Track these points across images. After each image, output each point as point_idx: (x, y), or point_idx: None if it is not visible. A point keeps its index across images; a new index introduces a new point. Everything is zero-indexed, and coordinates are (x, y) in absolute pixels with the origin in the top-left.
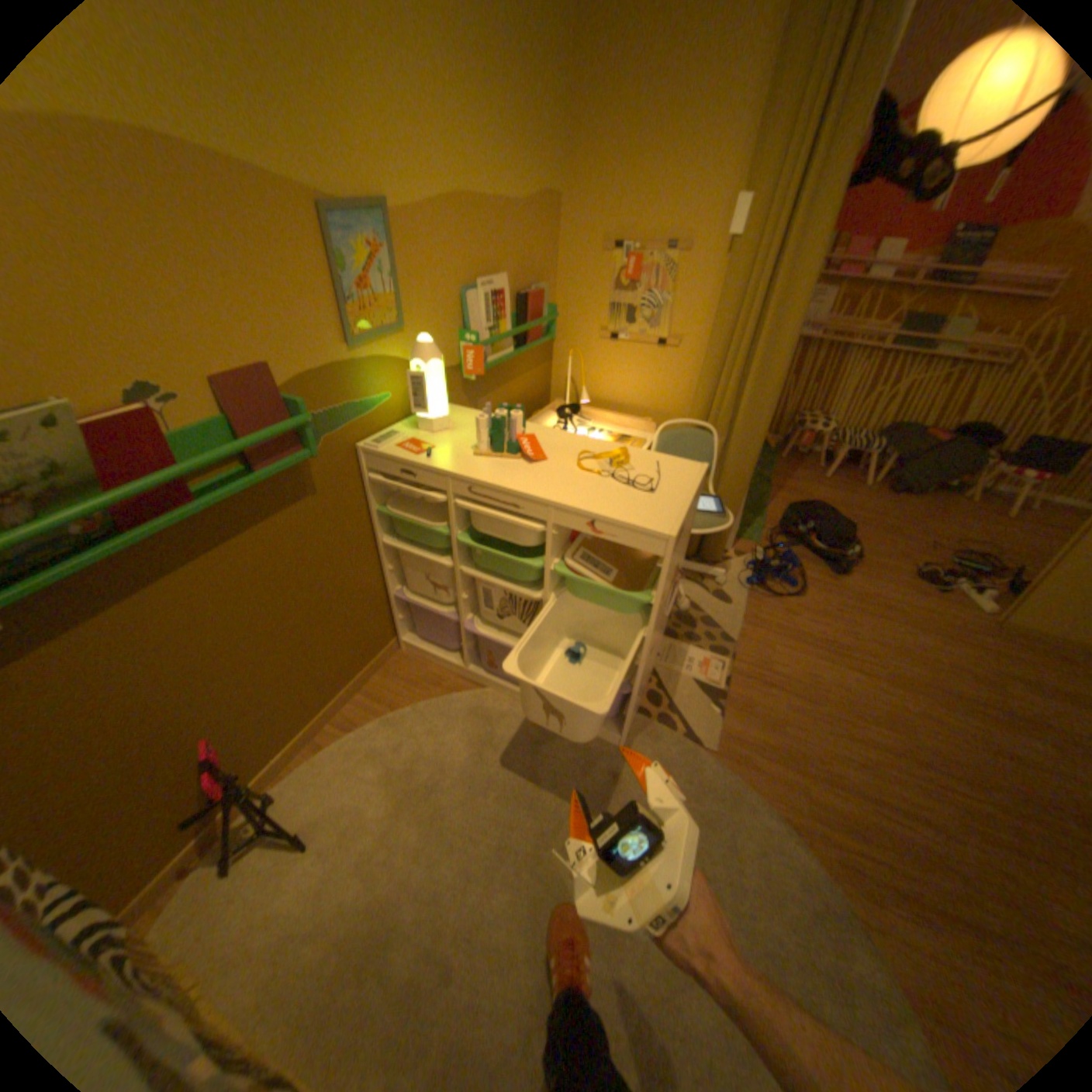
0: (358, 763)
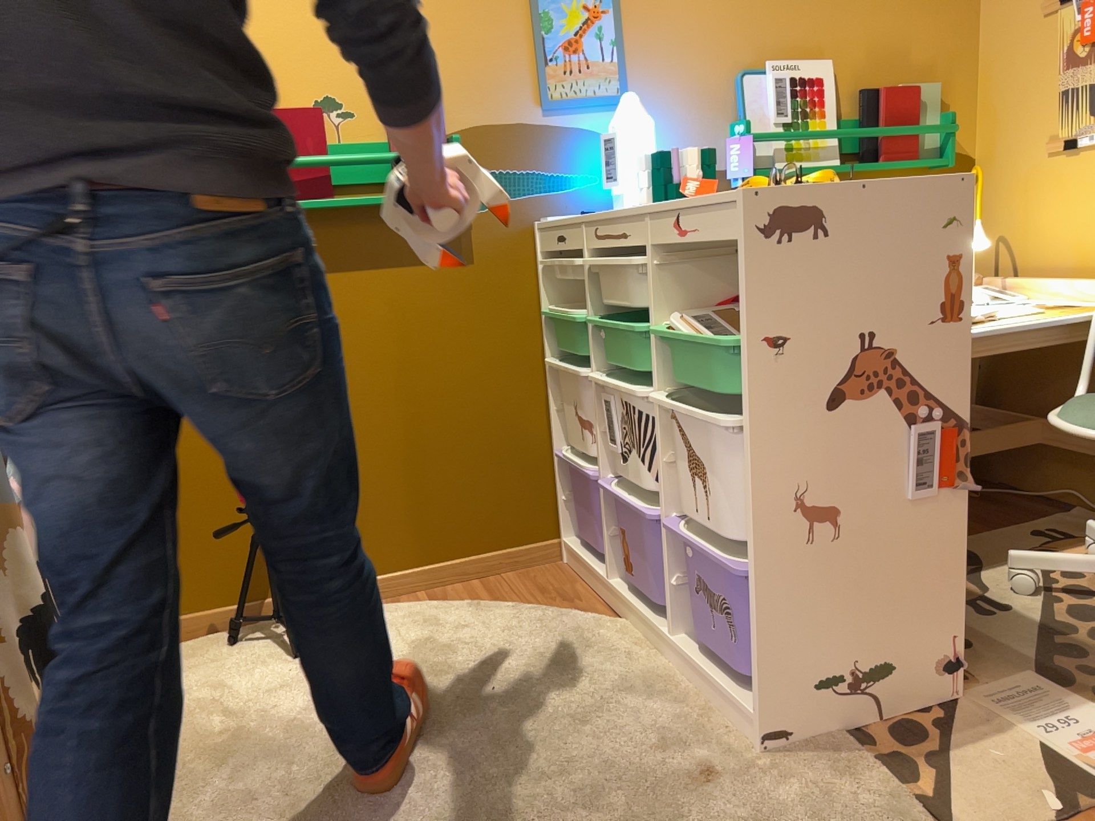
0: (409, 624)
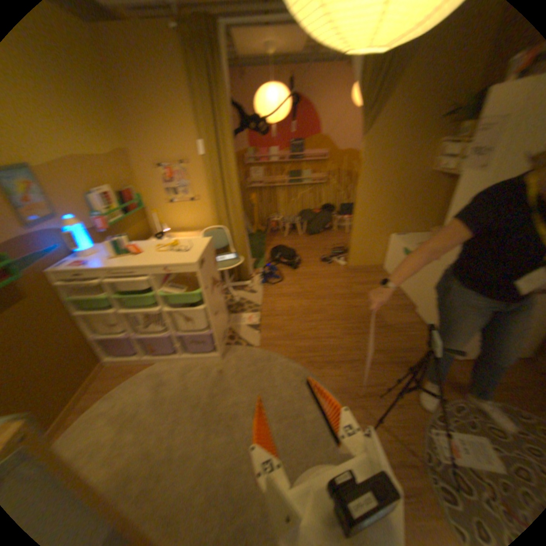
0: (94, 421)
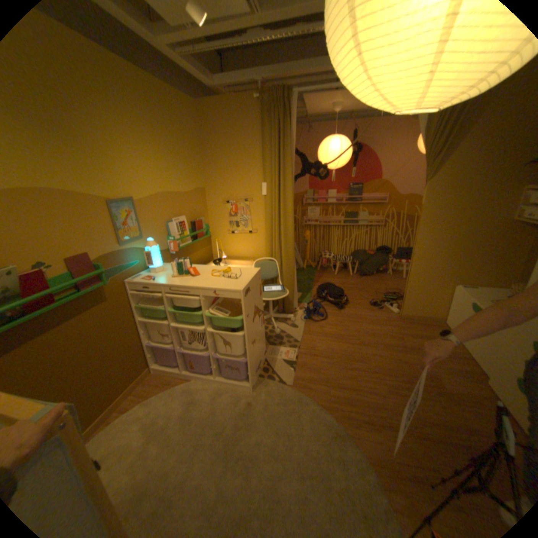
0: (128, 425)
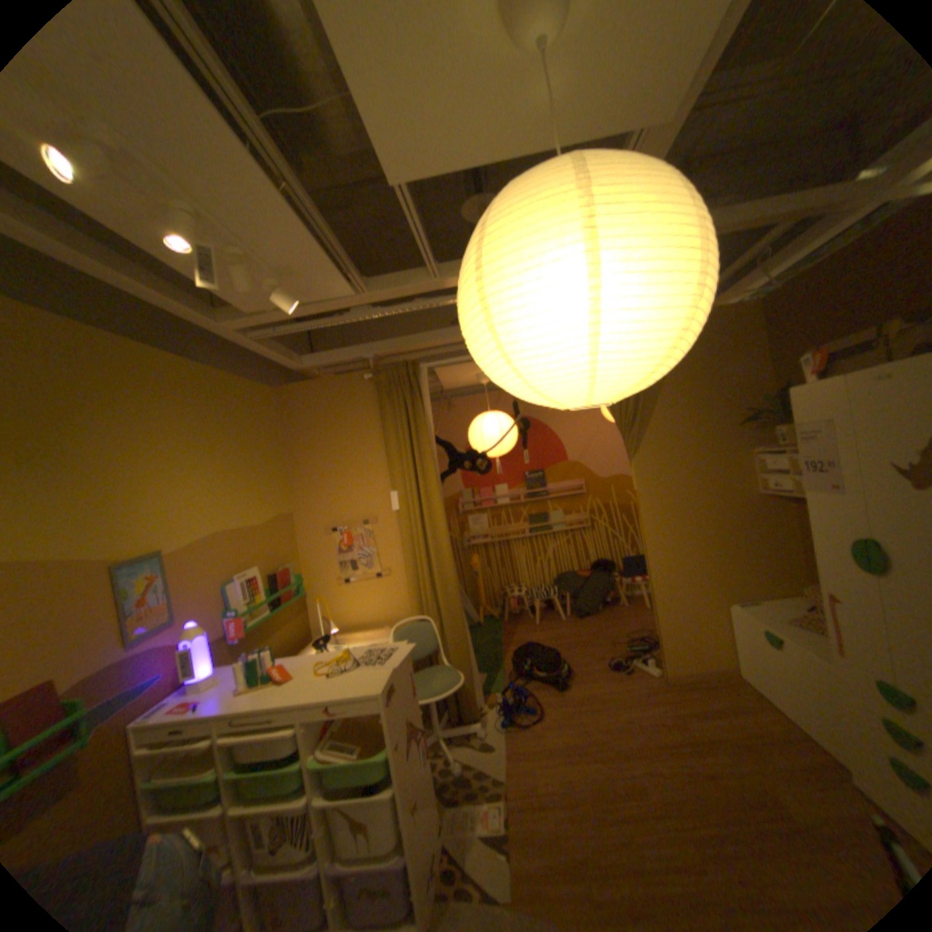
0: None
